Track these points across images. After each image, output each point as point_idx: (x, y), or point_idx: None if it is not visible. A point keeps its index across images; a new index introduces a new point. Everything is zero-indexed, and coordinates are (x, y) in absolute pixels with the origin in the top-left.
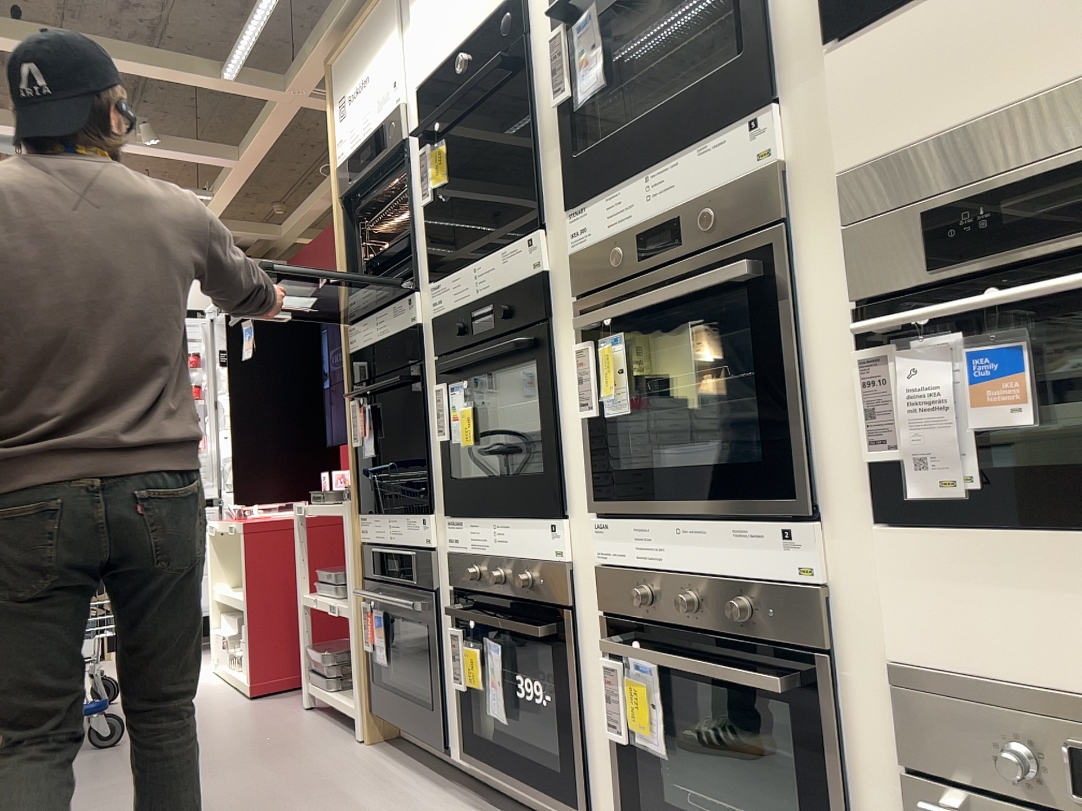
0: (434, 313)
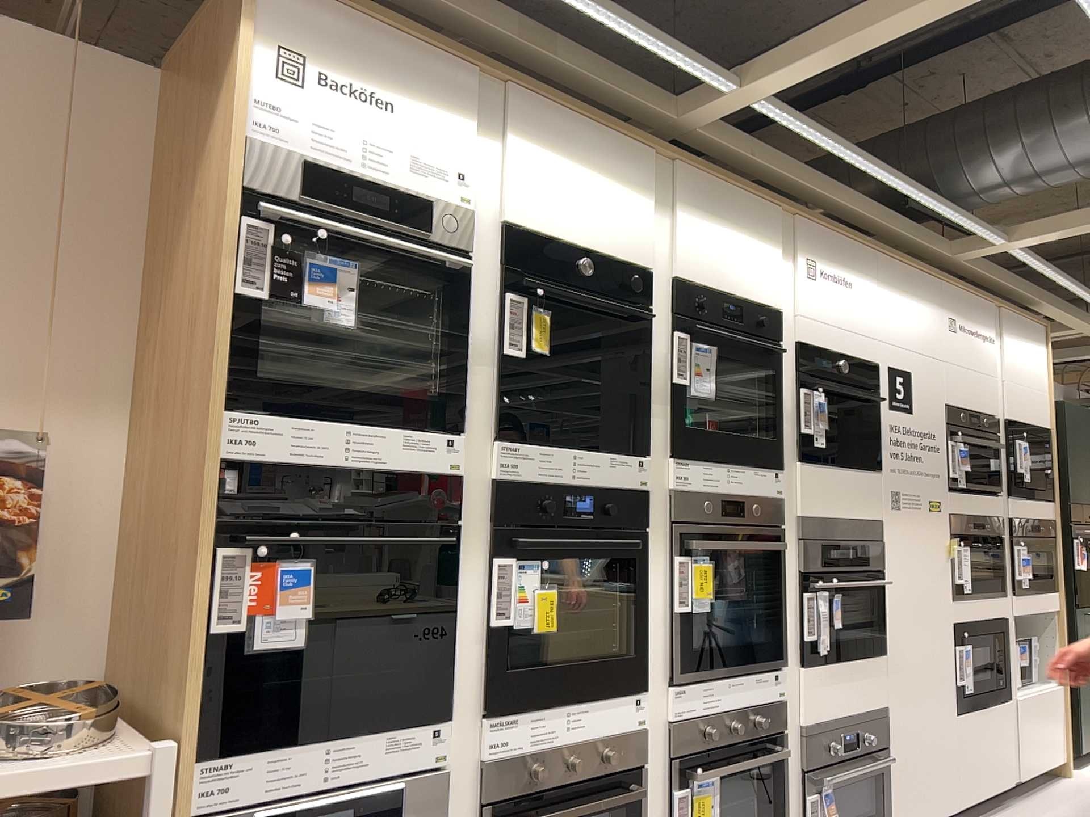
0: (503, 474)
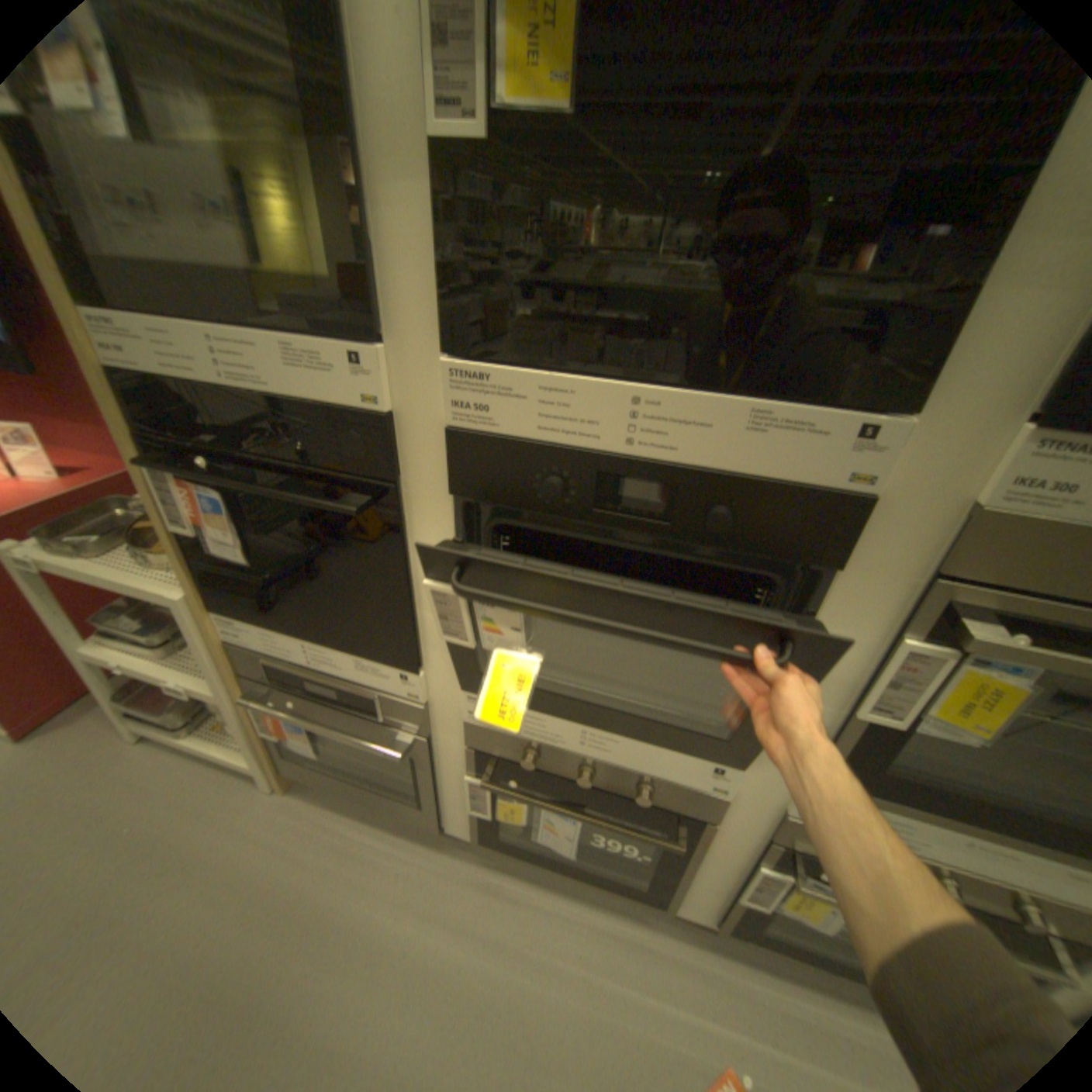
0: (460, 421)
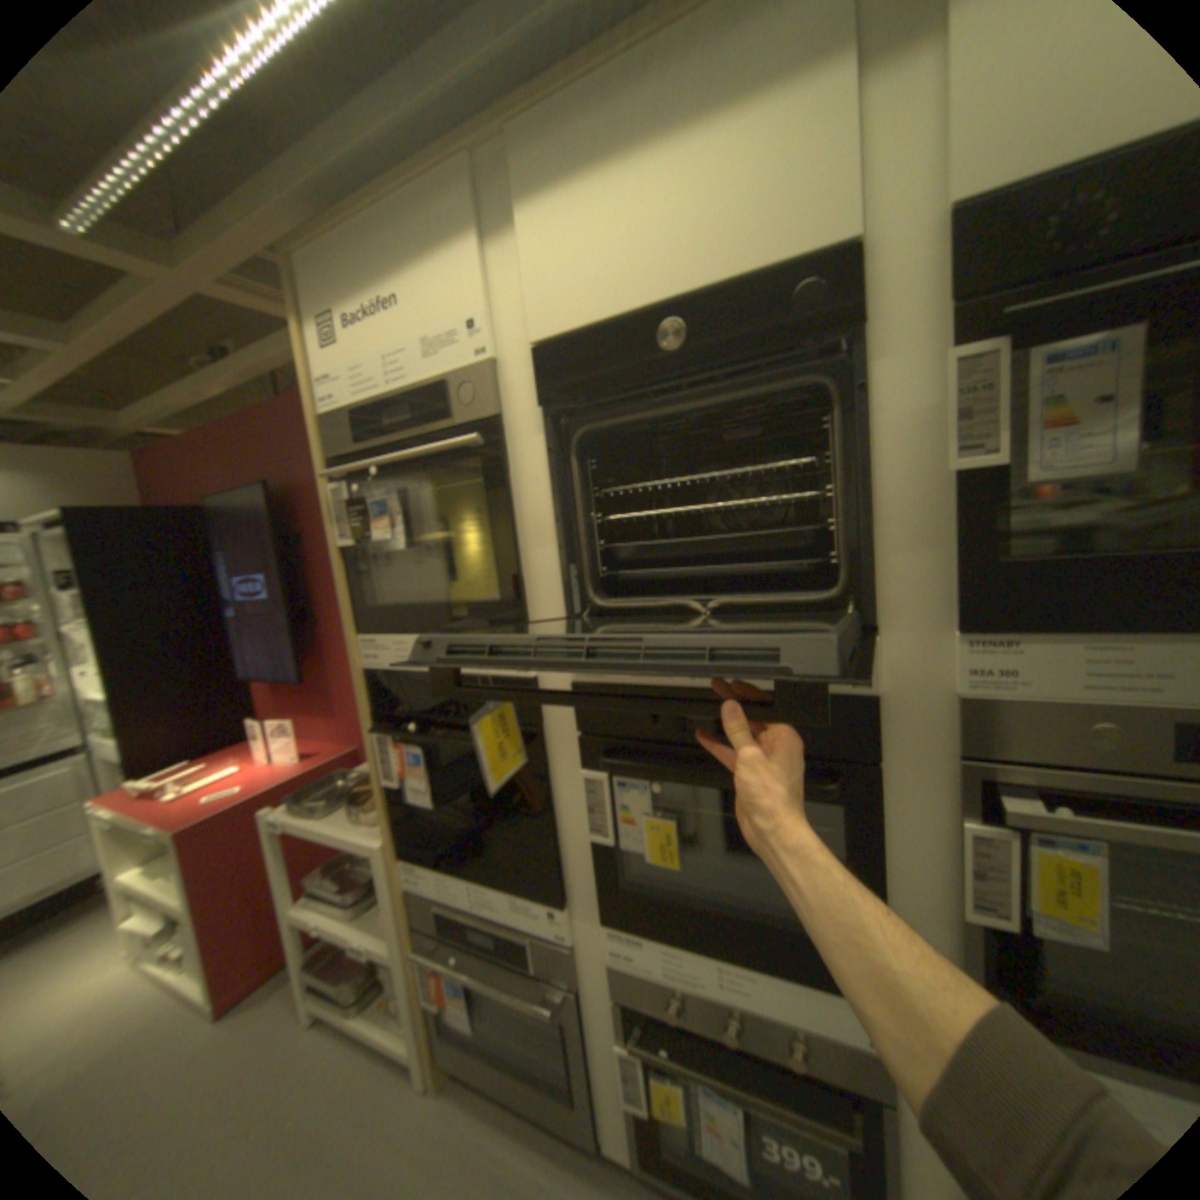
0: (580, 677)
